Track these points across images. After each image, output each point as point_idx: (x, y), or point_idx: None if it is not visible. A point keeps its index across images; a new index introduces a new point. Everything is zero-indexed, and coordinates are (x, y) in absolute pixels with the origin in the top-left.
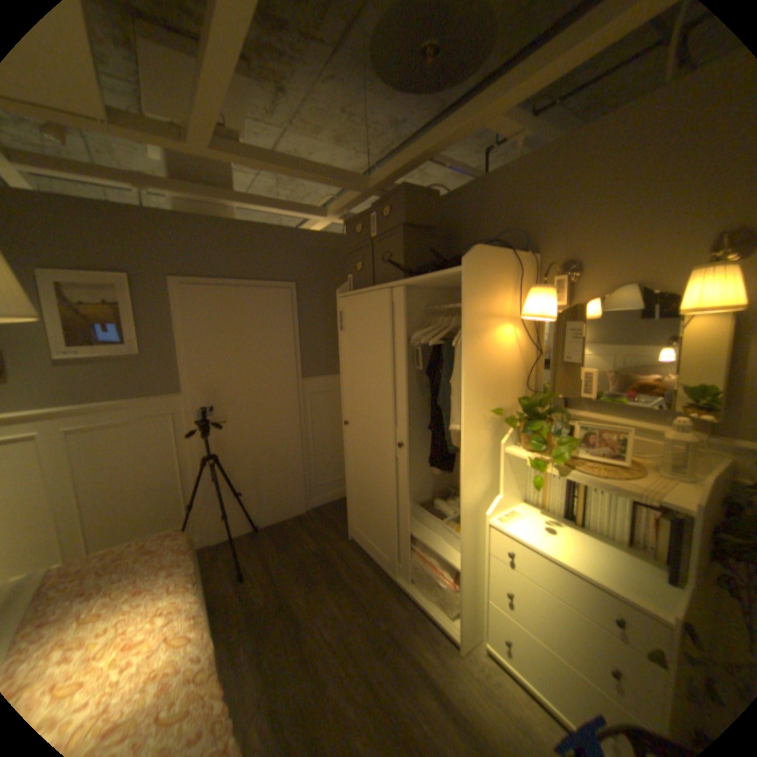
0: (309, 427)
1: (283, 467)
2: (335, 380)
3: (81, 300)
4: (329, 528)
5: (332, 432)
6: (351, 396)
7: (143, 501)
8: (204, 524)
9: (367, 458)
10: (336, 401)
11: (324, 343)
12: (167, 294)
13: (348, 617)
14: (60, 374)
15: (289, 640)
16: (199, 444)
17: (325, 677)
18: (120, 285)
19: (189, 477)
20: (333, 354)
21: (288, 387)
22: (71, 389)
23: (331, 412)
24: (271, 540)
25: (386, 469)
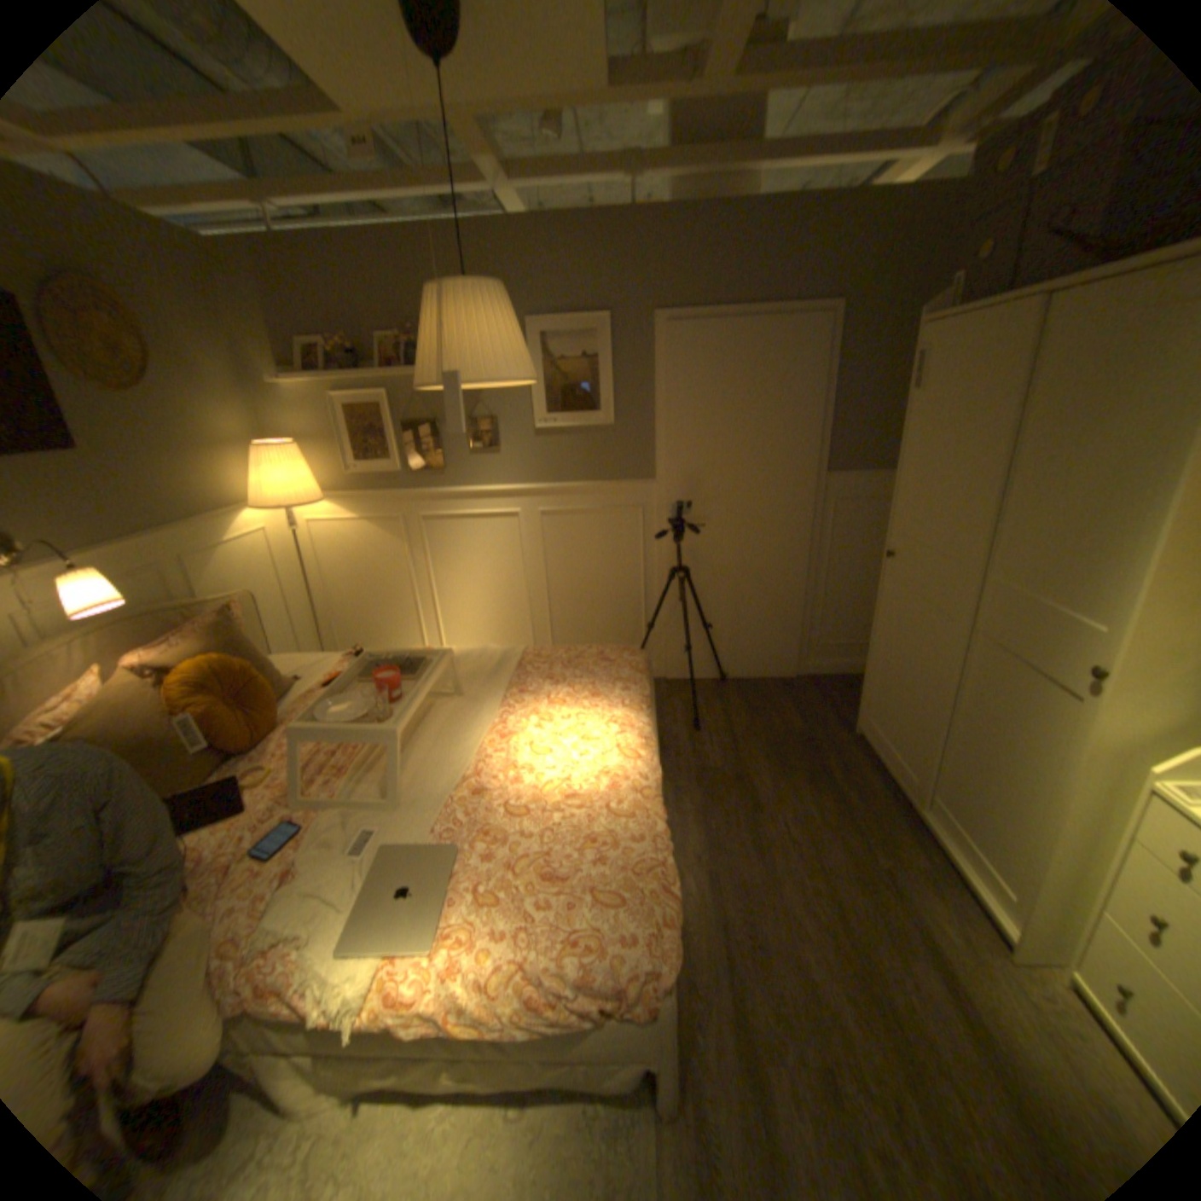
0: (825, 553)
1: (774, 606)
2: (887, 480)
3: (562, 355)
4: (830, 710)
5: (864, 569)
6: (910, 509)
7: (605, 608)
8: (665, 652)
9: (917, 618)
10: (881, 517)
11: (880, 412)
12: (651, 339)
13: (833, 829)
14: (540, 448)
15: (747, 817)
16: (669, 552)
17: (785, 875)
18: (601, 331)
19: (654, 591)
20: (894, 431)
21: (802, 485)
22: (549, 466)
23: (869, 535)
24: (742, 698)
25: (949, 643)
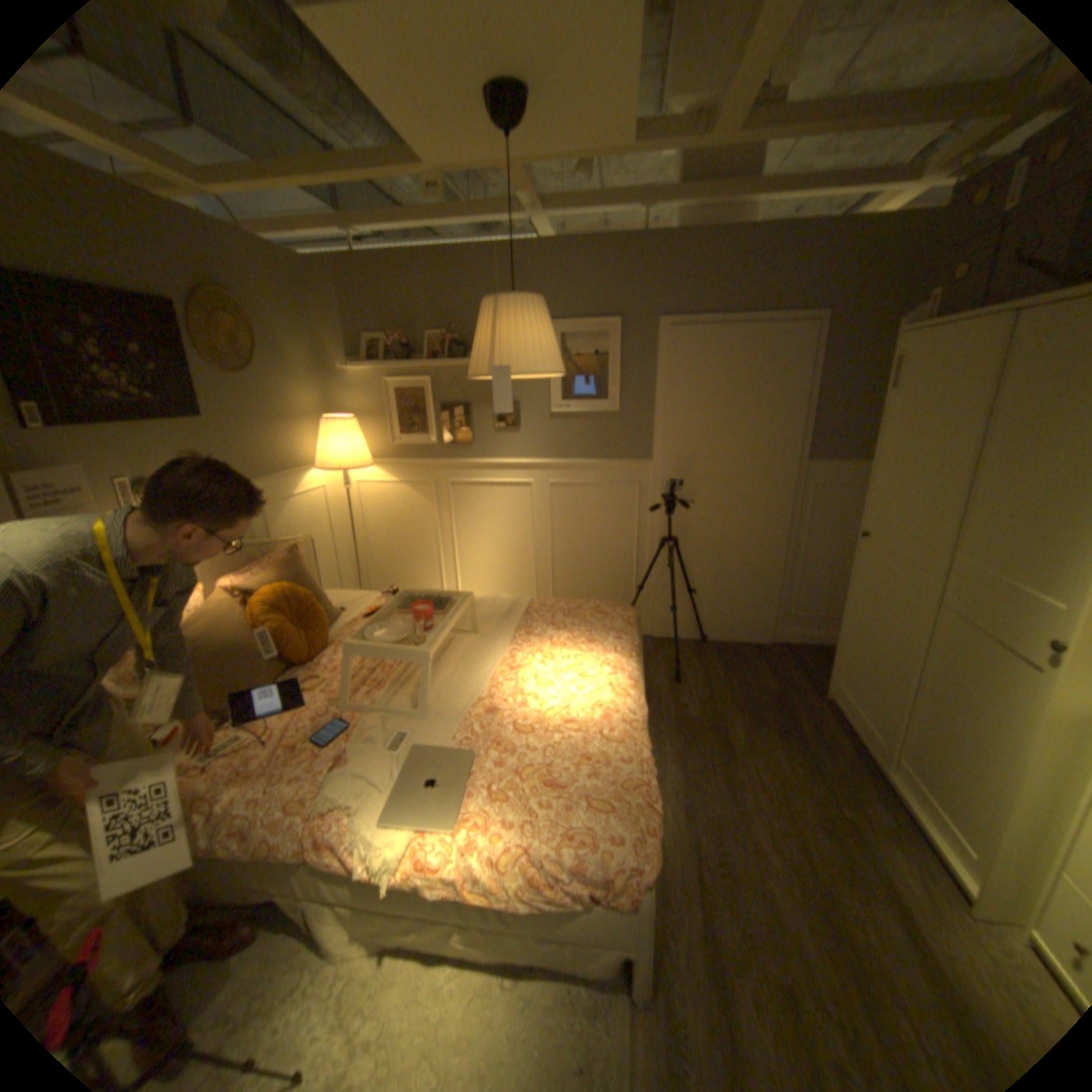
0: (804, 533)
1: (754, 578)
2: (866, 470)
3: (578, 354)
4: (804, 676)
5: (842, 549)
6: (885, 496)
7: (601, 570)
8: (652, 613)
9: (890, 594)
10: (859, 502)
11: (860, 409)
12: (655, 342)
13: (803, 781)
14: (554, 430)
15: (722, 763)
16: (661, 524)
17: (756, 817)
18: (613, 334)
19: (646, 558)
20: (873, 426)
21: (785, 471)
22: (560, 446)
23: (847, 518)
24: (722, 659)
25: (919, 617)
